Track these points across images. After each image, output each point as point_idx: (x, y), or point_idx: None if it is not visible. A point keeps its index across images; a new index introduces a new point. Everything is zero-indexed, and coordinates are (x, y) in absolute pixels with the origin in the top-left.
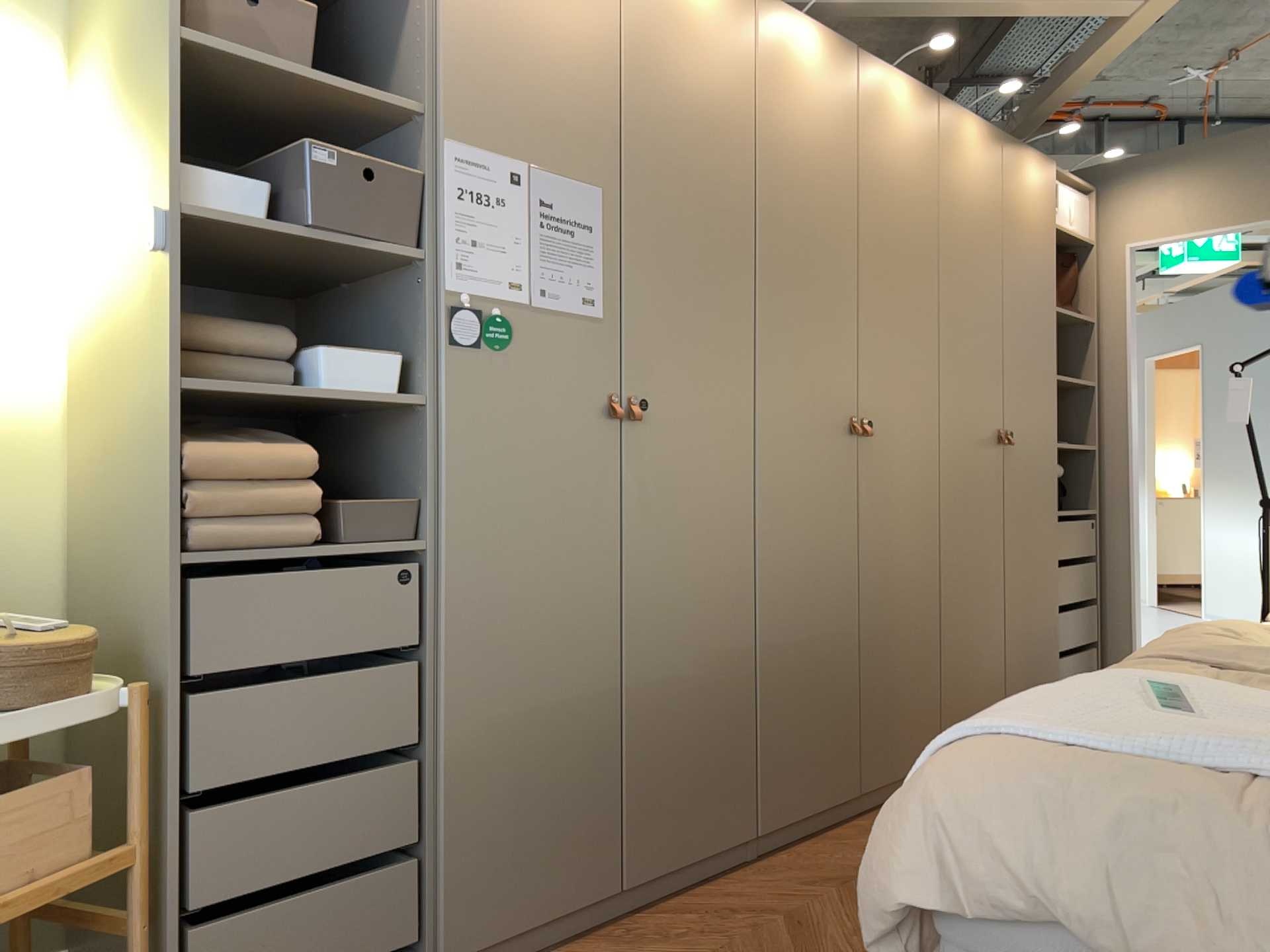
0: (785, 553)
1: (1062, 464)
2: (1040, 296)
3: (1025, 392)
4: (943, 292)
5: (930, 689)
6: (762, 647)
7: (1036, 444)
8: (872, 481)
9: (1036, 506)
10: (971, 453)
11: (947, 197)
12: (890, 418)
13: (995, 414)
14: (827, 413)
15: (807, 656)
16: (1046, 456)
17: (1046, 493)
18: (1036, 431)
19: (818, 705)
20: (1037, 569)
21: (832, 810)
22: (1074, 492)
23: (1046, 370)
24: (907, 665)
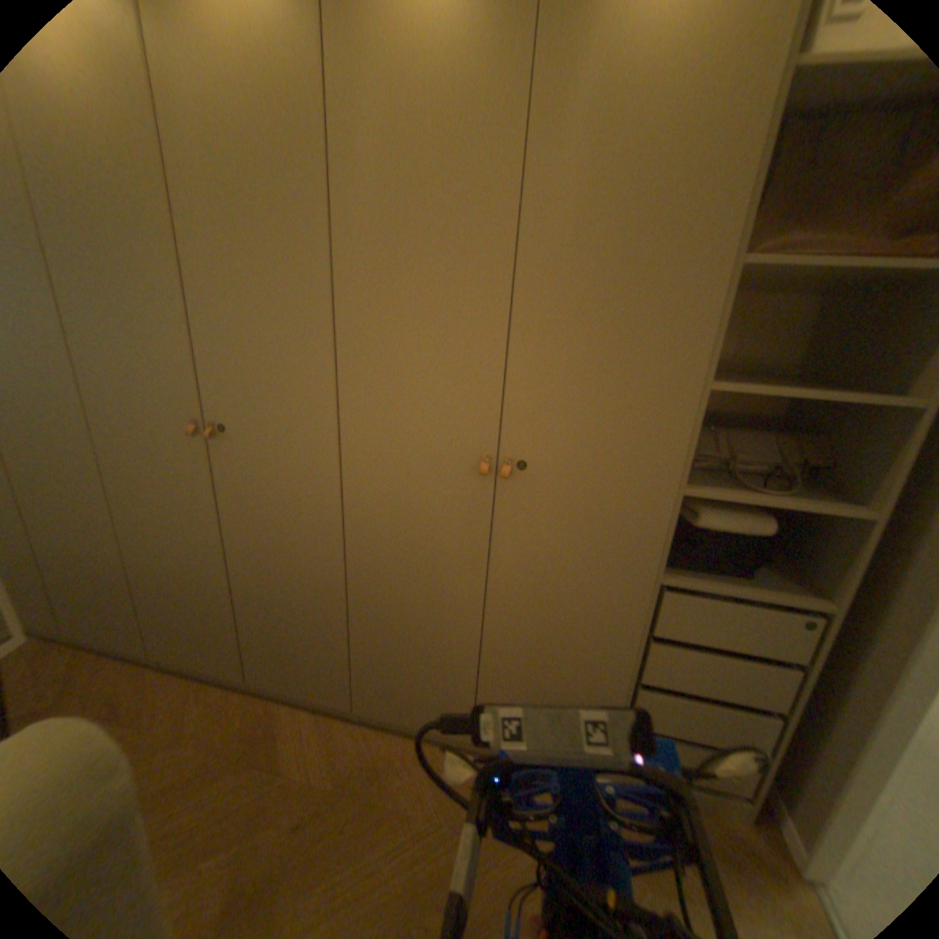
0: (132, 514)
1: (779, 524)
2: (658, 245)
3: (566, 413)
4: (335, 278)
5: (329, 663)
6: (125, 566)
7: (593, 488)
8: (227, 480)
9: (579, 566)
10: (405, 478)
11: (340, 126)
12: (245, 427)
13: (472, 438)
14: (155, 416)
15: (168, 585)
16: (627, 509)
17: (617, 557)
18: (596, 471)
19: (185, 619)
20: (568, 634)
21: (219, 682)
22: (833, 570)
23: (654, 381)
24: (292, 634)
